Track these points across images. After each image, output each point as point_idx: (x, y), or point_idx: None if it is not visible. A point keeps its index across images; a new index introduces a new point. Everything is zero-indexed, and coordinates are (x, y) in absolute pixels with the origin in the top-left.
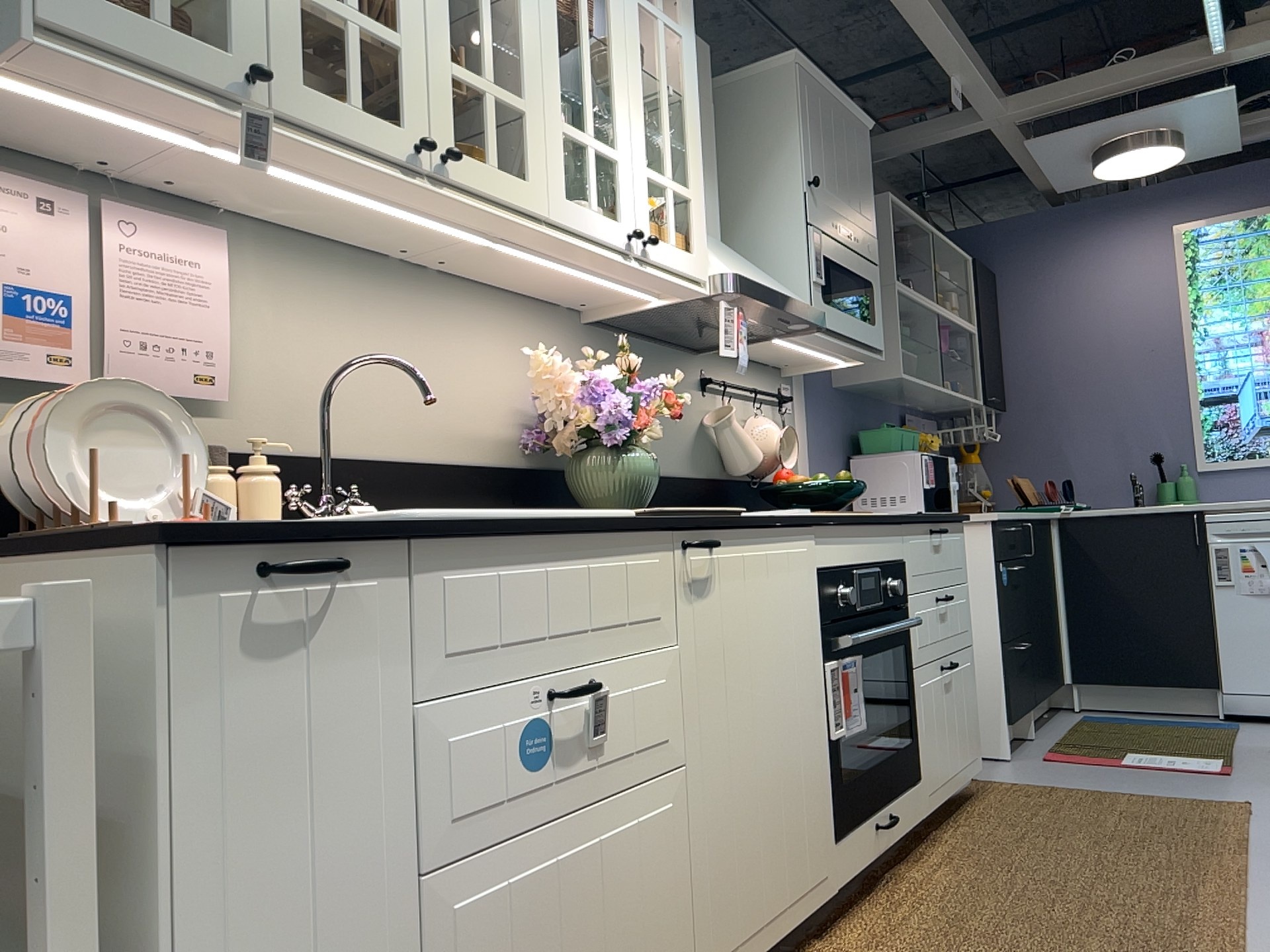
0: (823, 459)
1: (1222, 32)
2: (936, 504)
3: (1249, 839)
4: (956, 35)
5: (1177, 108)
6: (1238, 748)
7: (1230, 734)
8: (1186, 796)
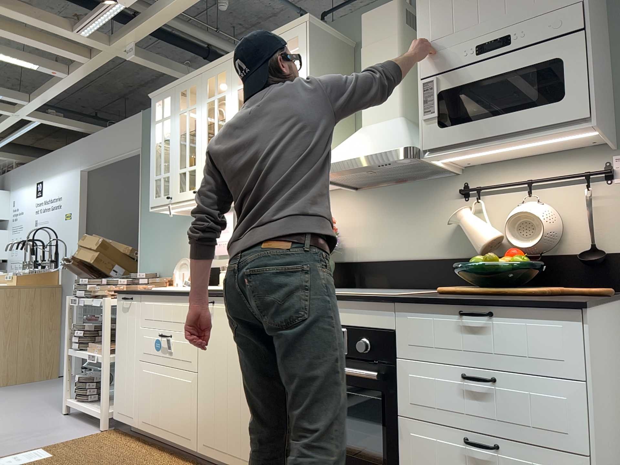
0: None
1: None
2: None
3: None
4: None
5: None
6: None
7: None
8: None
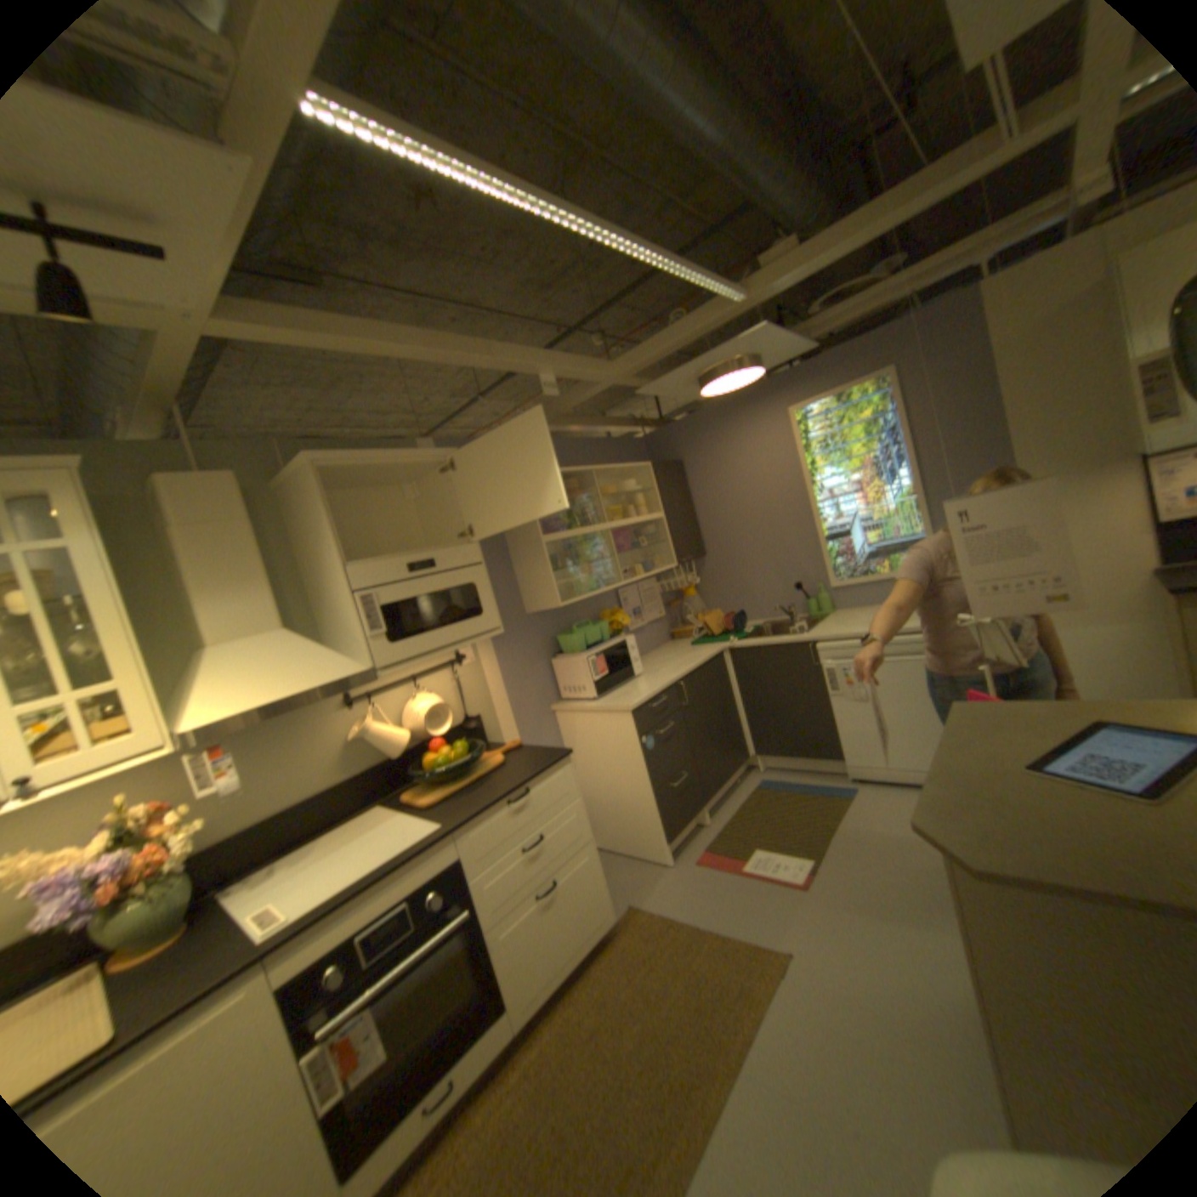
0: (518, 675)
1: (729, 288)
2: (609, 685)
3: (753, 1043)
4: (509, 352)
5: (731, 345)
6: (834, 842)
7: (842, 813)
8: (753, 942)
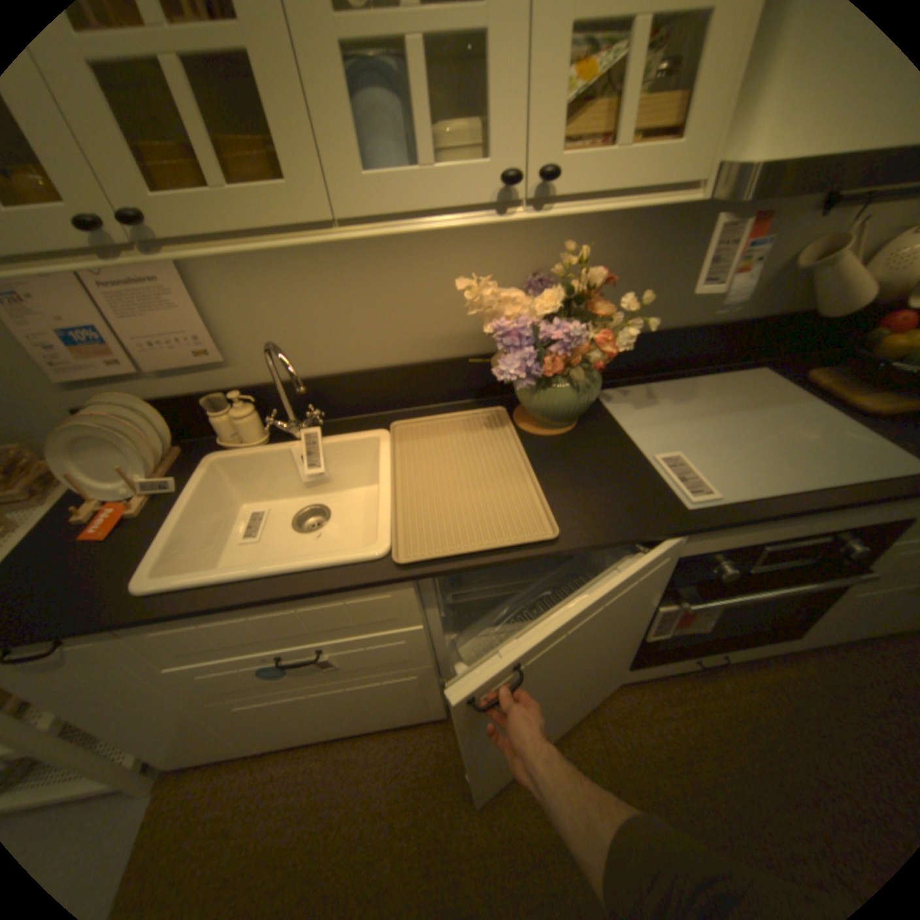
0: None
1: None
2: None
3: None
4: None
5: None
6: None
7: None
8: None
